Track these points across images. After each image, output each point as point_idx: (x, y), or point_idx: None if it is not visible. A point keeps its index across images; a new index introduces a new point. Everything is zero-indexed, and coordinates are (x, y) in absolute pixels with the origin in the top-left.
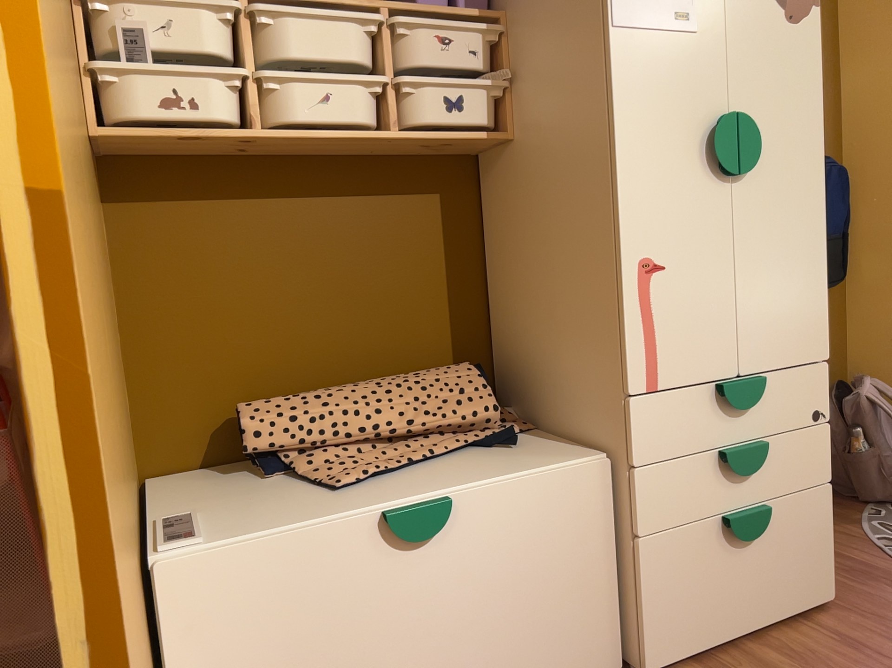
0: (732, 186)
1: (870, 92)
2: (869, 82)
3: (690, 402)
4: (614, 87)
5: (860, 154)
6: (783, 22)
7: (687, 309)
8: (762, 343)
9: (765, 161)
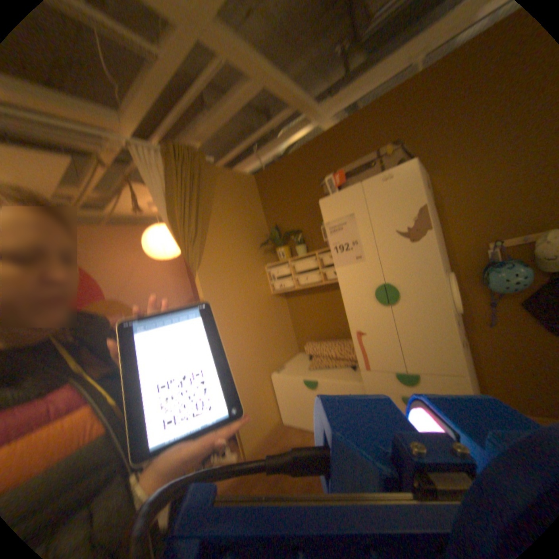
0: (390, 307)
1: None
2: None
3: (384, 376)
4: (339, 283)
5: None
6: (408, 242)
7: (376, 347)
8: (417, 363)
9: (407, 296)
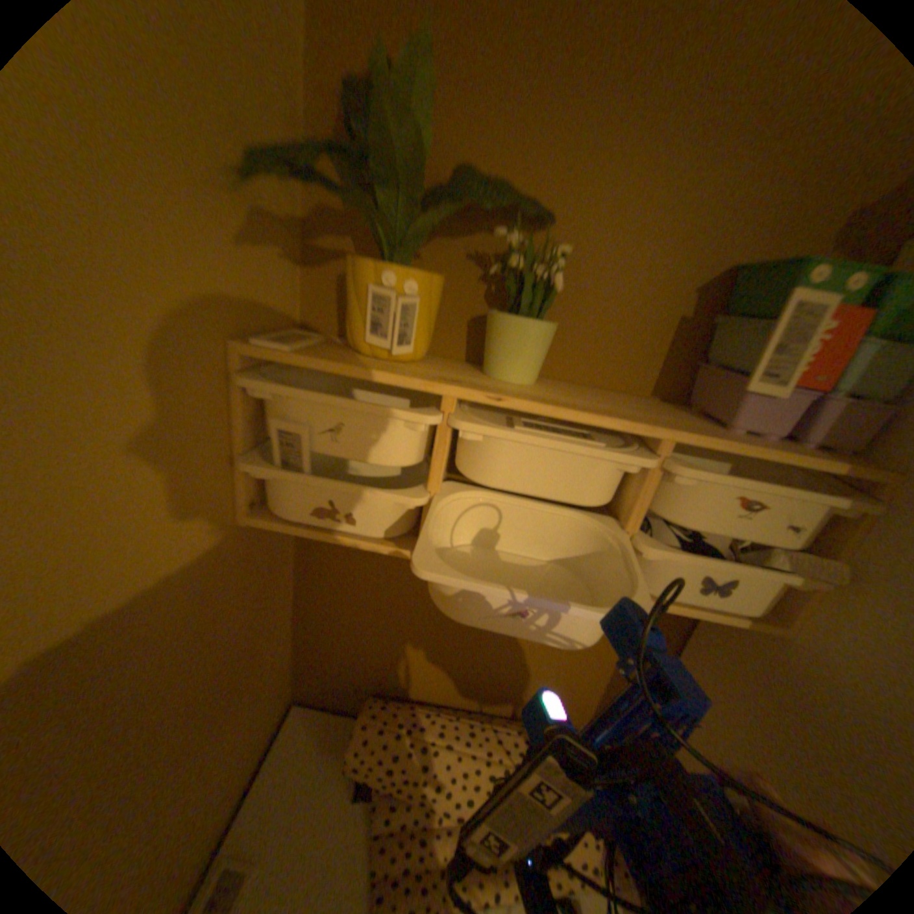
0: None
1: None
2: None
3: None
4: None
5: None
6: None
7: None
8: None
9: None
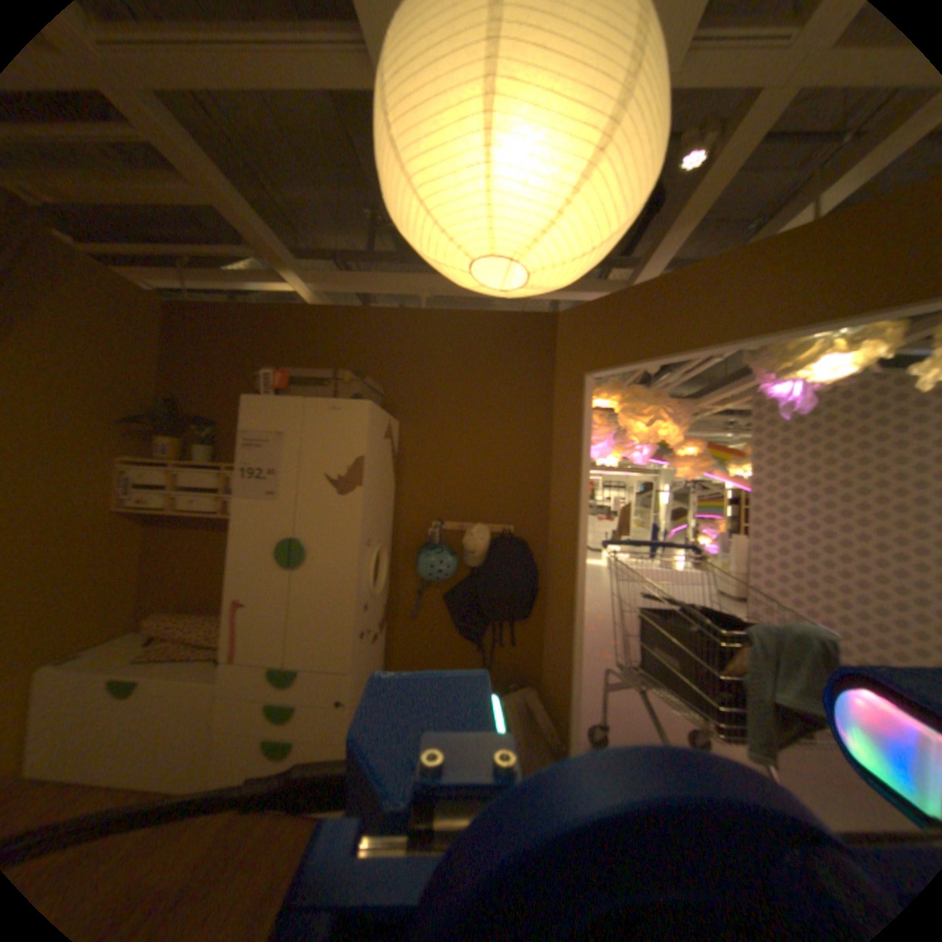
0: (286, 573)
1: (562, 502)
2: (562, 496)
3: (247, 675)
4: (228, 523)
5: (555, 541)
6: (332, 495)
7: (251, 629)
8: (297, 656)
9: (311, 563)
